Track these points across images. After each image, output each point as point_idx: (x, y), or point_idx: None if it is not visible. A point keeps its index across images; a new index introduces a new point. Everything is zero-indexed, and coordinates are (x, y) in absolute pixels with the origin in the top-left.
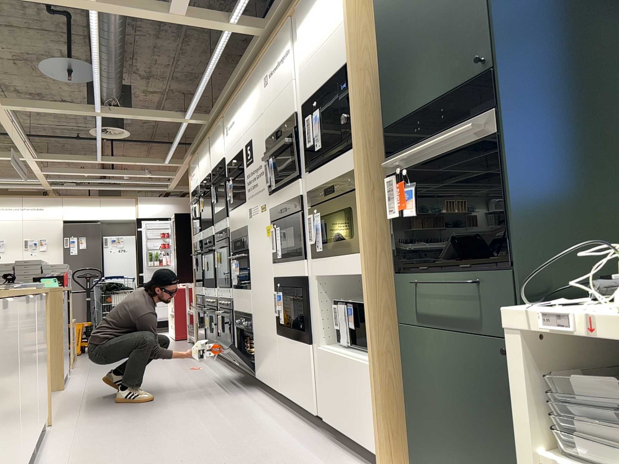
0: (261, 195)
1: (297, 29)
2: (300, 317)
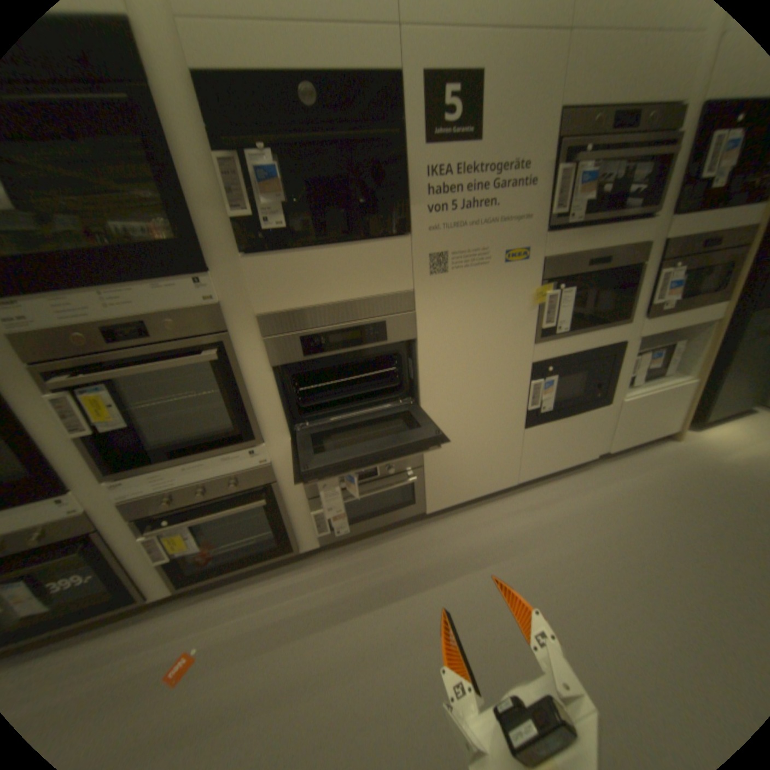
0: (513, 230)
1: None
2: (599, 387)
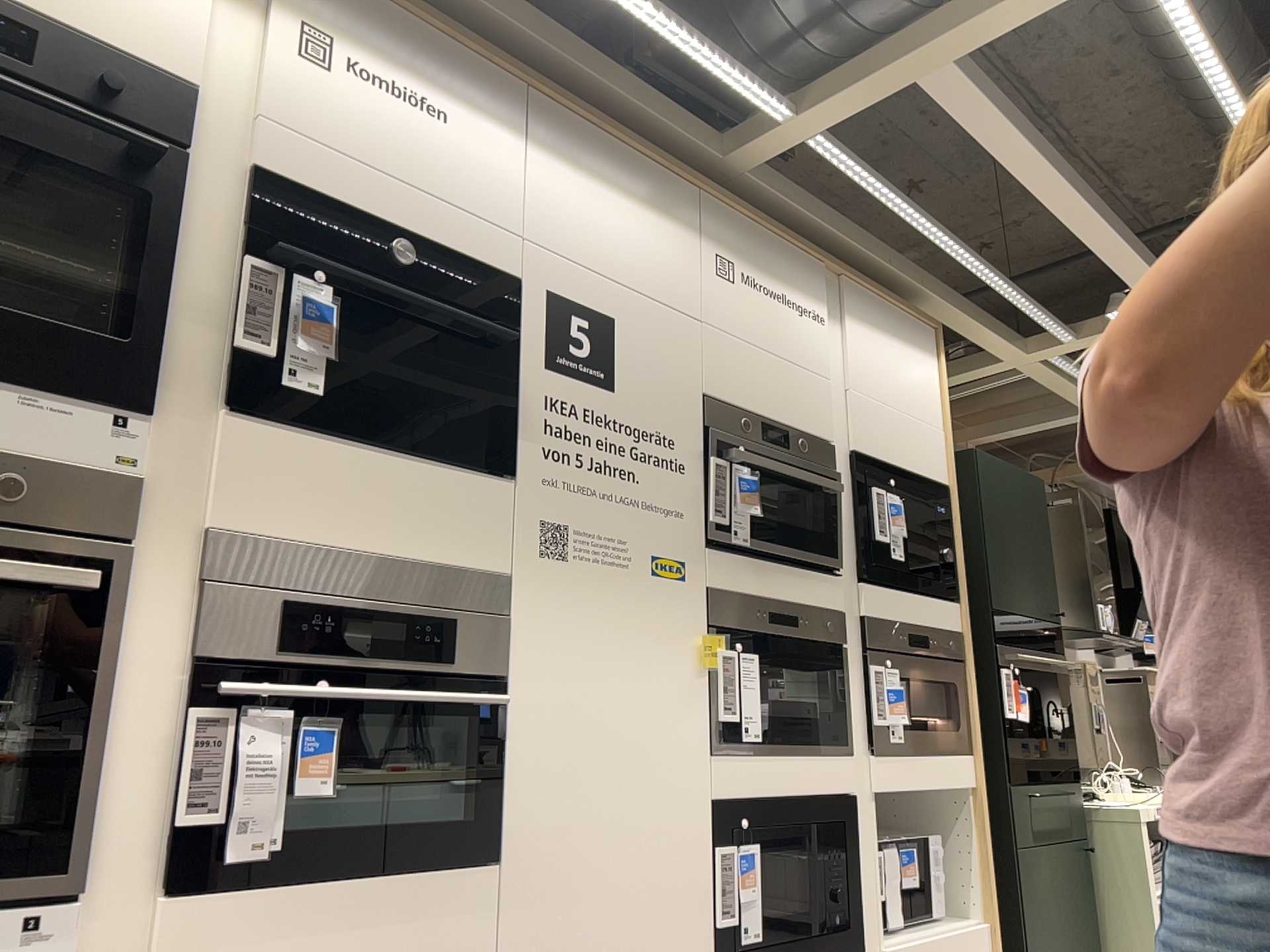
0: (662, 526)
1: (842, 311)
2: (836, 895)
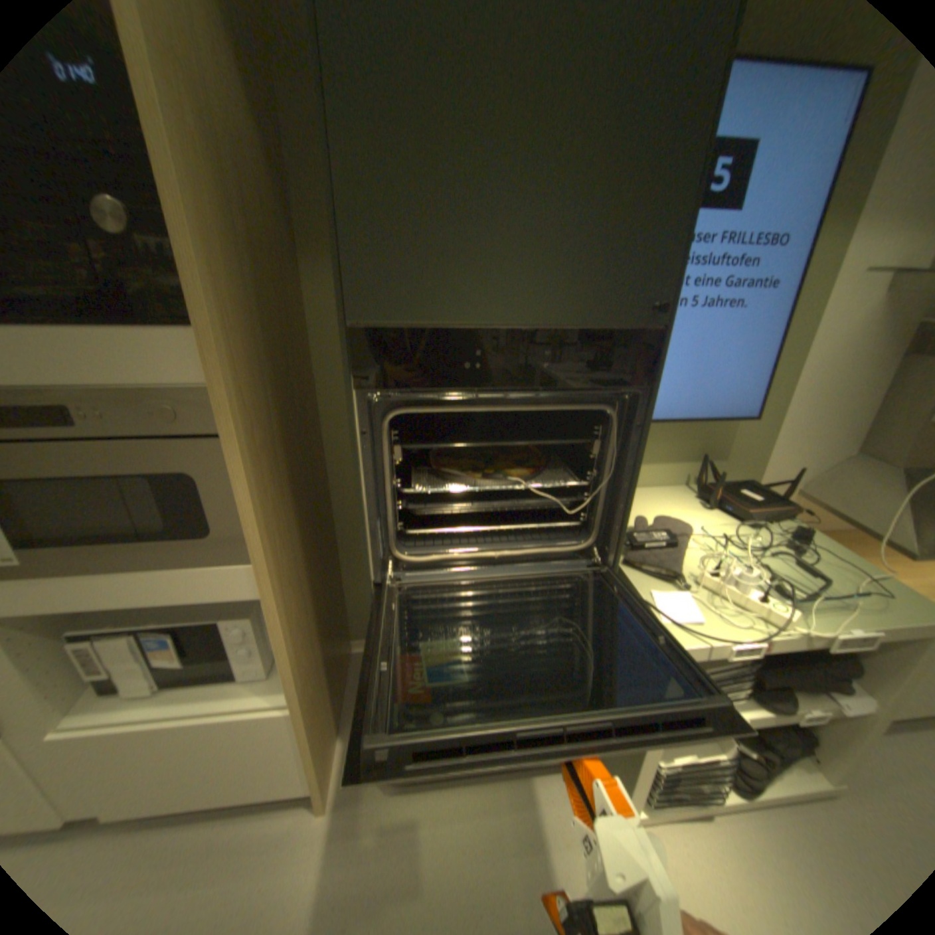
0: None
1: None
2: None
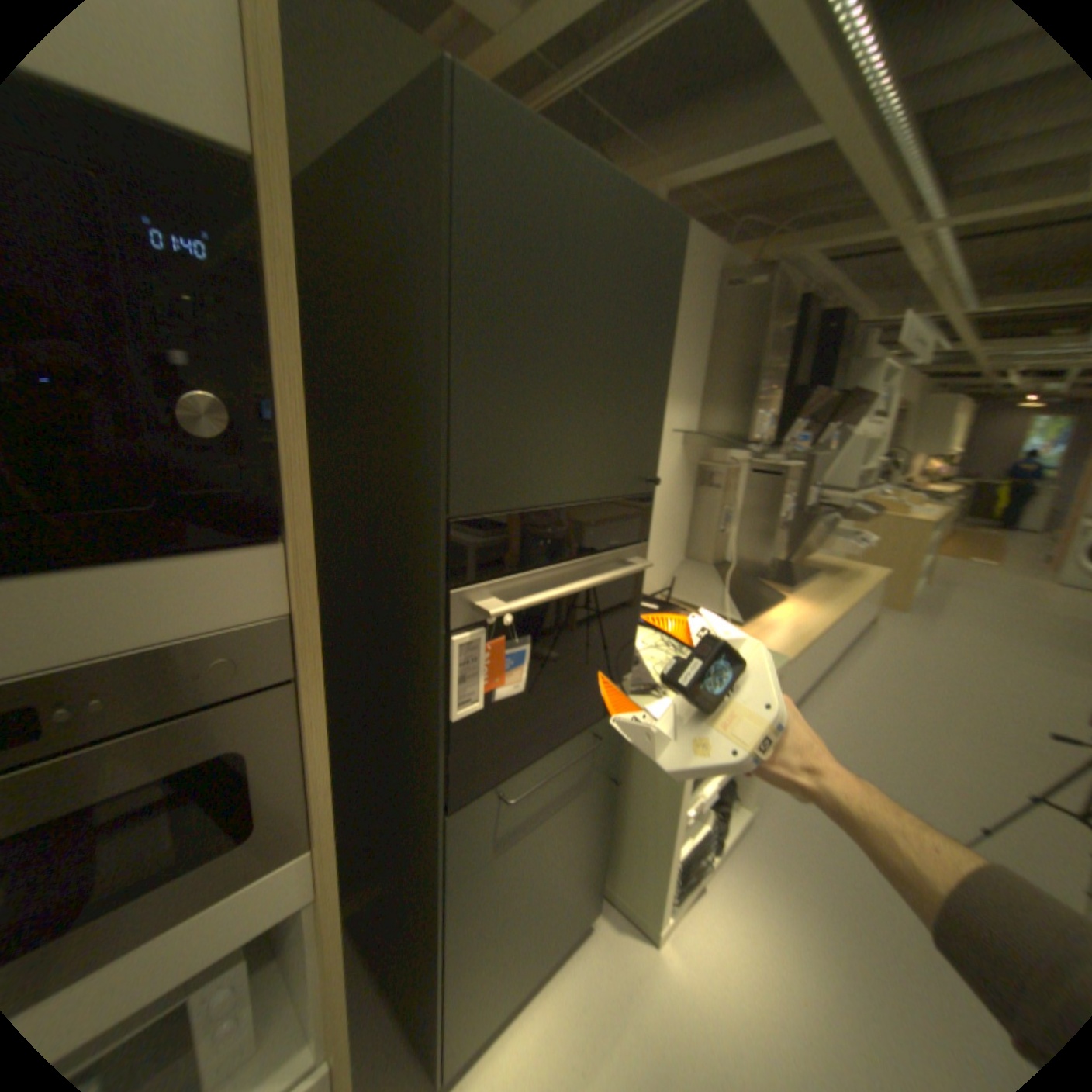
0: None
1: None
2: None
